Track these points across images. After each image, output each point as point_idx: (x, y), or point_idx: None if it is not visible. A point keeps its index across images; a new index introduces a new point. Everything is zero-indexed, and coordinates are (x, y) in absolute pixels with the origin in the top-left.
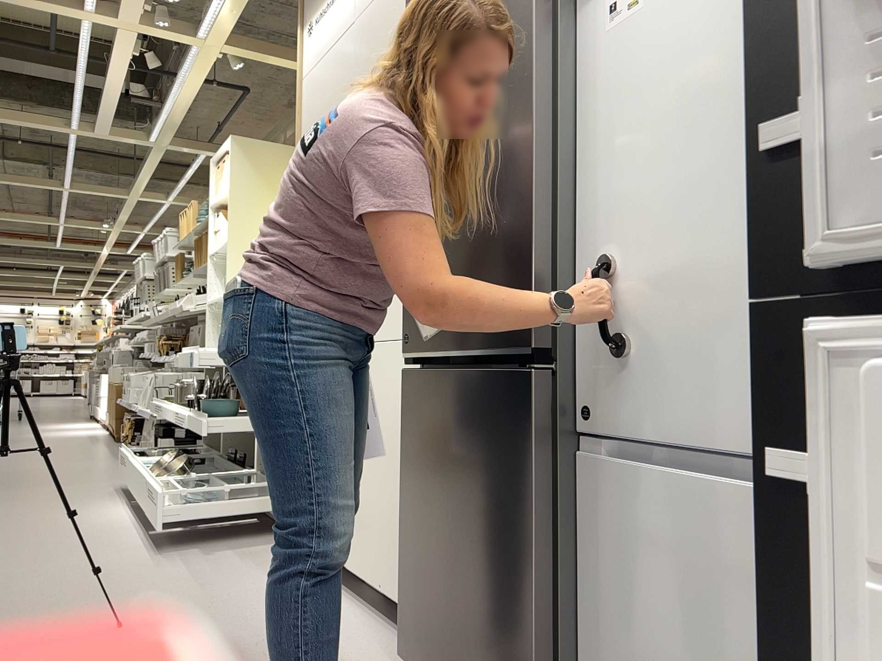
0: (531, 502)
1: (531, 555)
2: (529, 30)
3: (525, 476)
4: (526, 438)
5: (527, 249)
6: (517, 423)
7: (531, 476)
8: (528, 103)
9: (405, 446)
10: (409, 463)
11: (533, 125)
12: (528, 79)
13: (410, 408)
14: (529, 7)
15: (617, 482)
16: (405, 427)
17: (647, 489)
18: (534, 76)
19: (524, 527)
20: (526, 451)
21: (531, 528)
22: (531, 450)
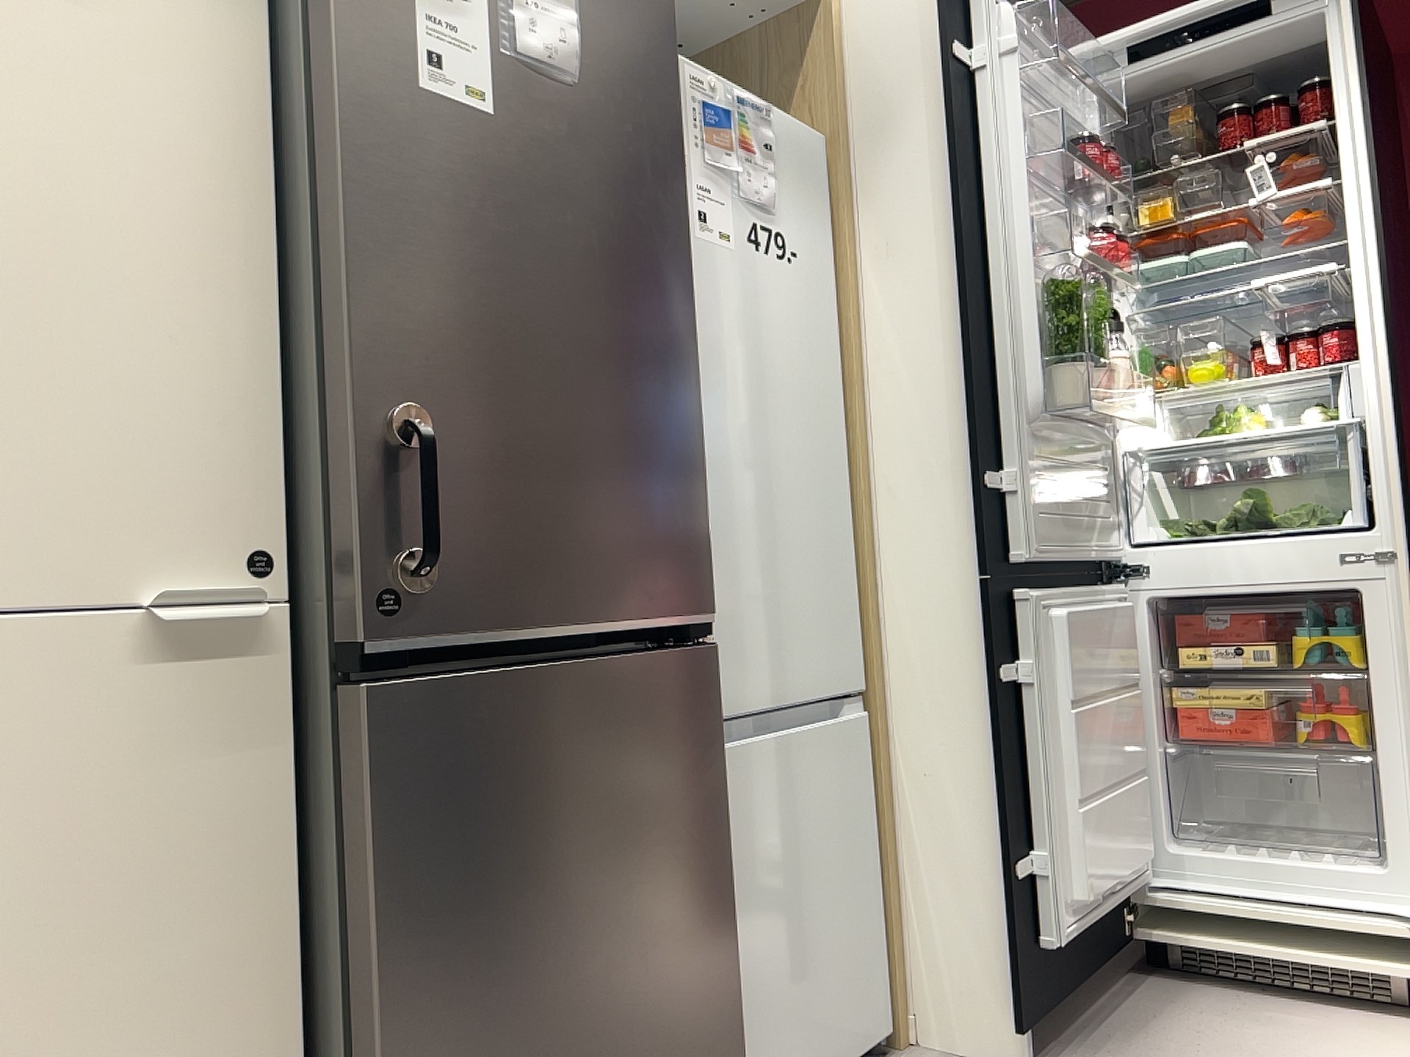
0: (721, 822)
1: (726, 894)
2: (678, 174)
3: (712, 790)
4: (709, 737)
5: (694, 474)
6: (697, 720)
7: (719, 787)
8: (683, 272)
9: (392, 877)
10: (418, 910)
11: (691, 308)
12: (681, 239)
13: (413, 774)
14: (676, 141)
15: (724, 768)
16: (389, 828)
17: (753, 761)
18: (688, 242)
19: (716, 862)
20: (710, 755)
21: (724, 858)
22: (717, 751)
